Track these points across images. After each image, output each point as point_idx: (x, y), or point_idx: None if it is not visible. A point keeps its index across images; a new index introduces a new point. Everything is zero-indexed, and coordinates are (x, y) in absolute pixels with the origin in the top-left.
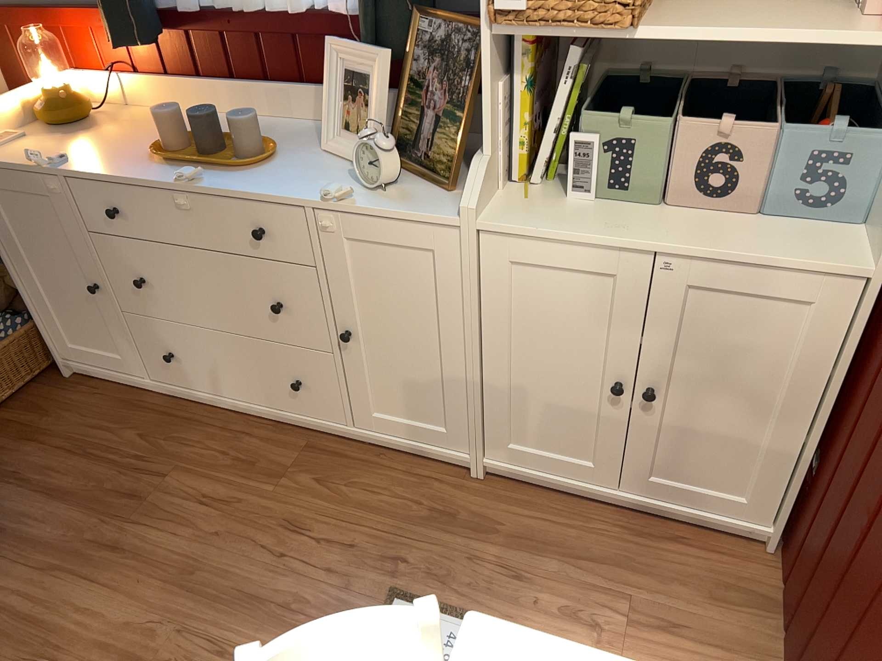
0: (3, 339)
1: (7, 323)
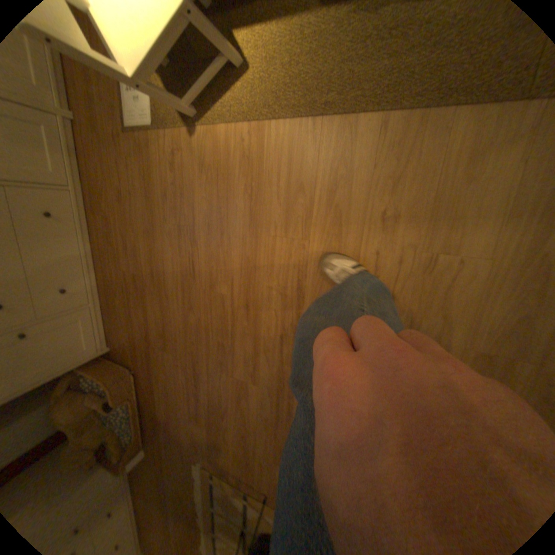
0: (88, 386)
1: (80, 389)
